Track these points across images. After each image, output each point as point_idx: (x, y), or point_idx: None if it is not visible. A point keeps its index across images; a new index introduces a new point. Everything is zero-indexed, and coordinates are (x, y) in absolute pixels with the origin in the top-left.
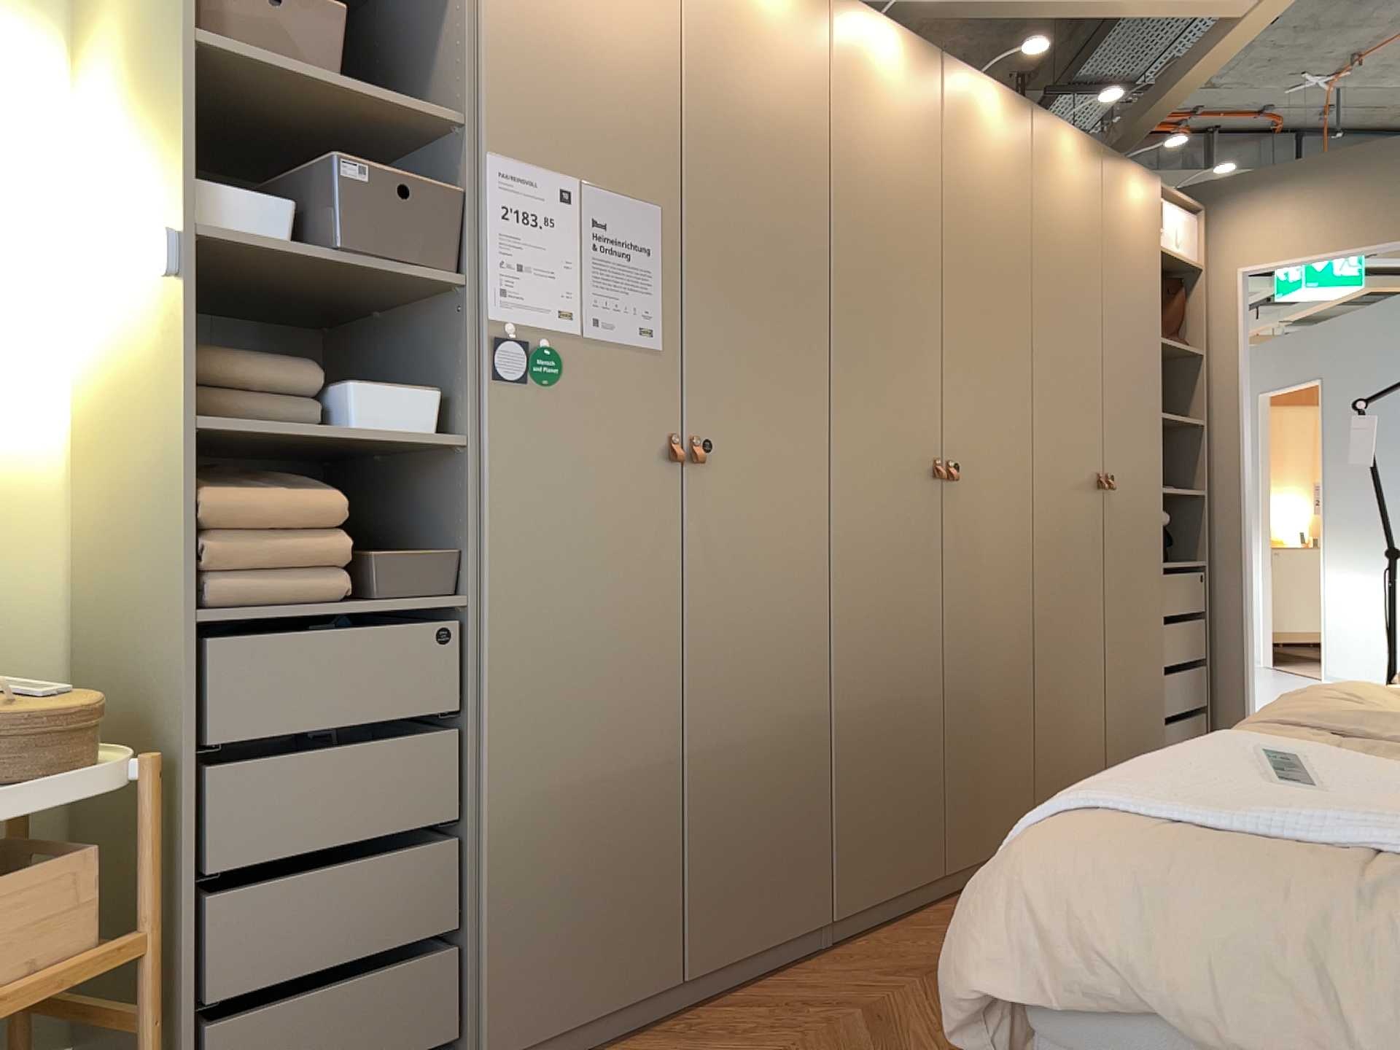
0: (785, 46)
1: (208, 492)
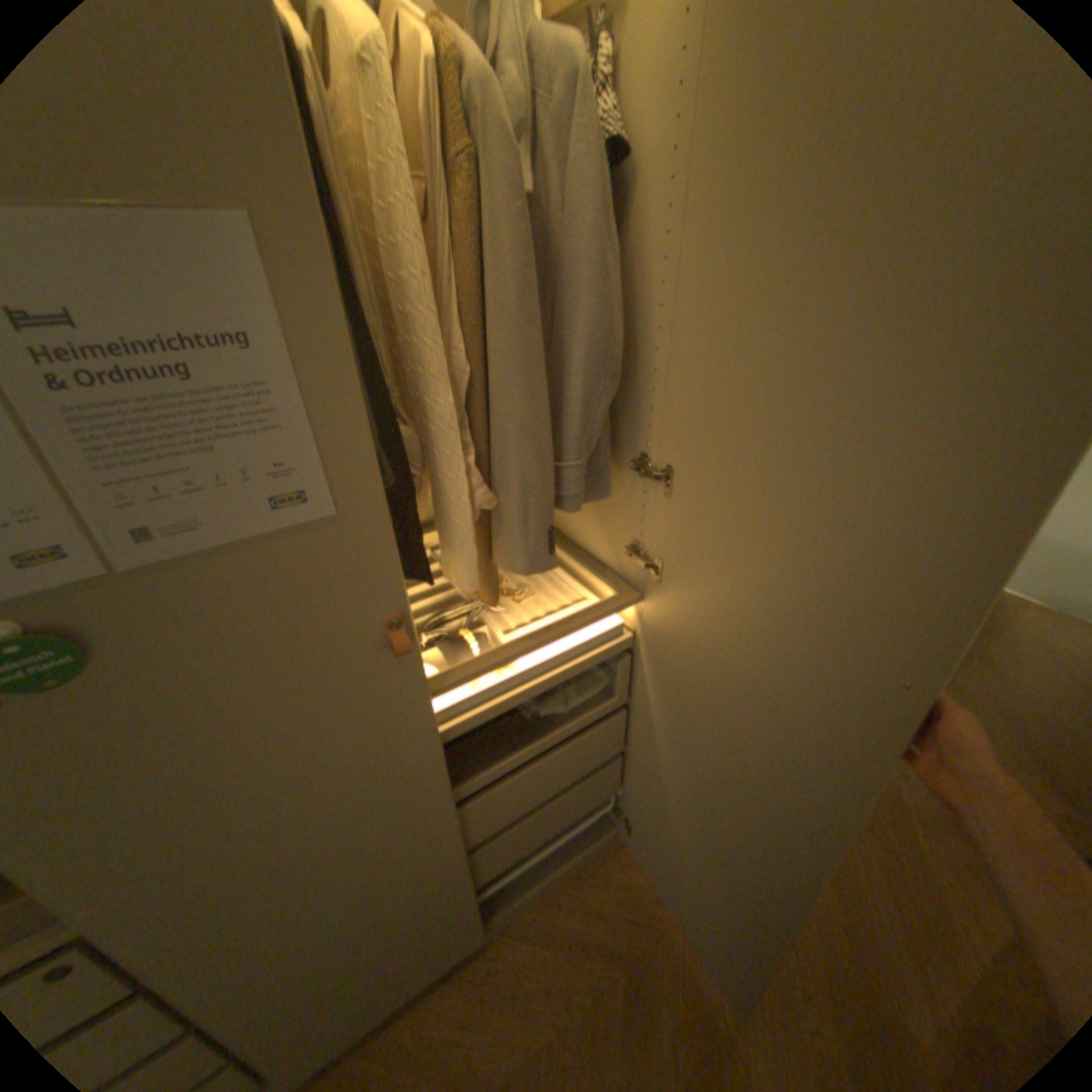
0: None
1: None
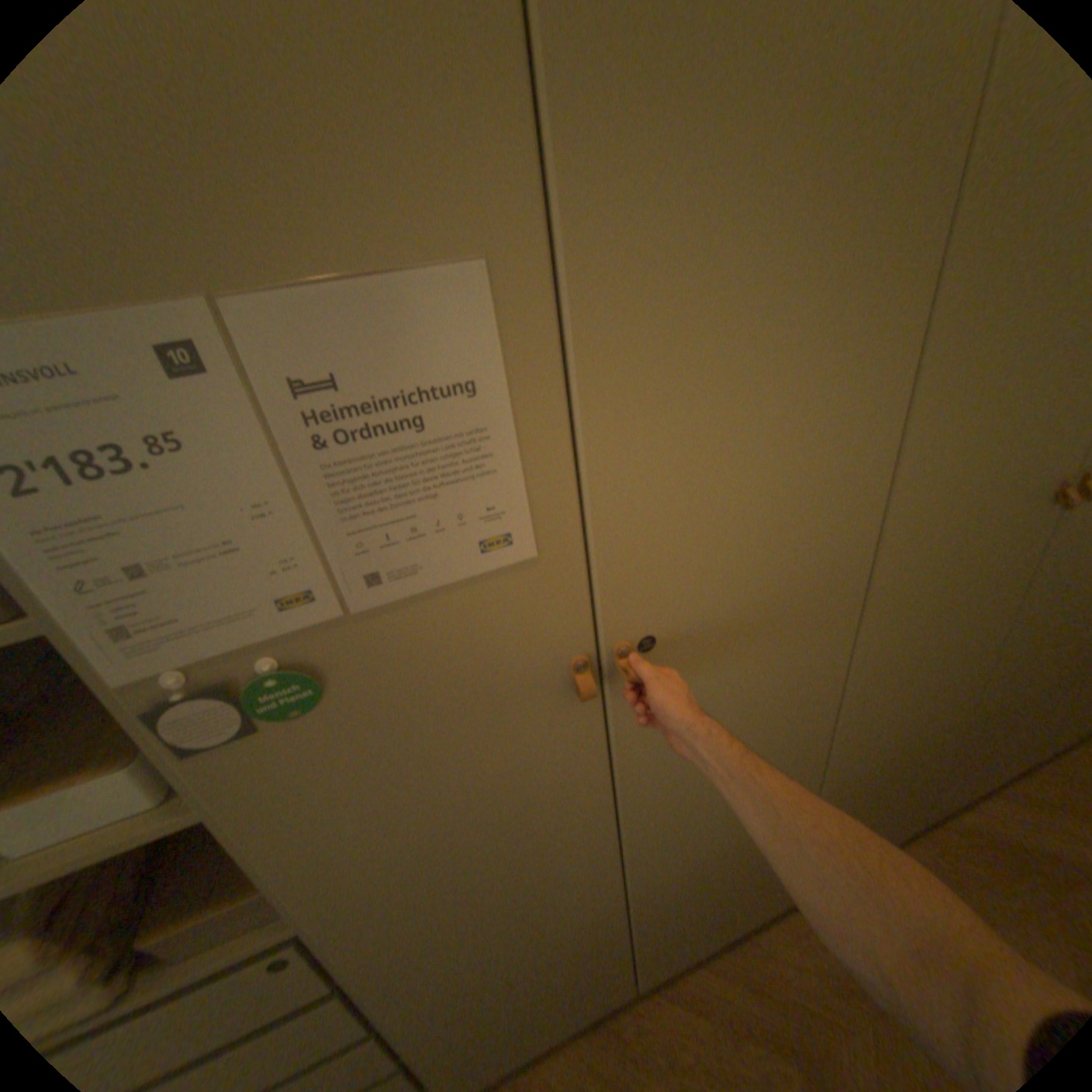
0: None
1: None
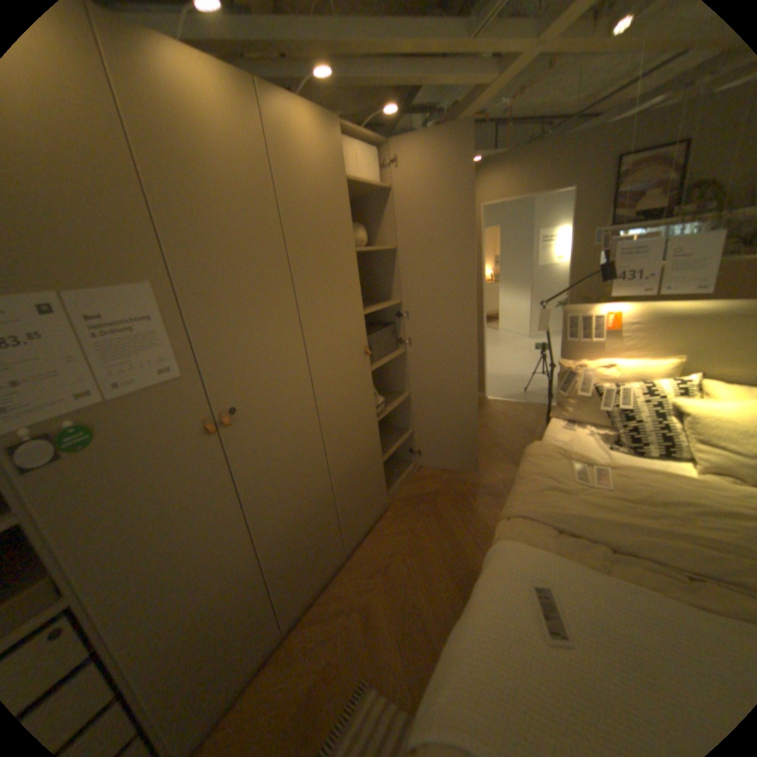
0: (235, 131)
1: None
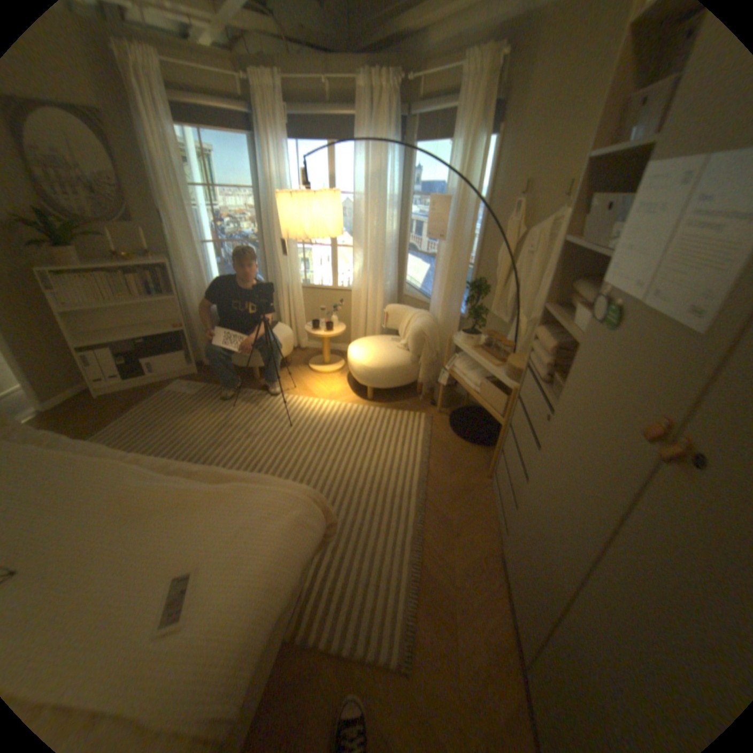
0: None
1: (545, 329)
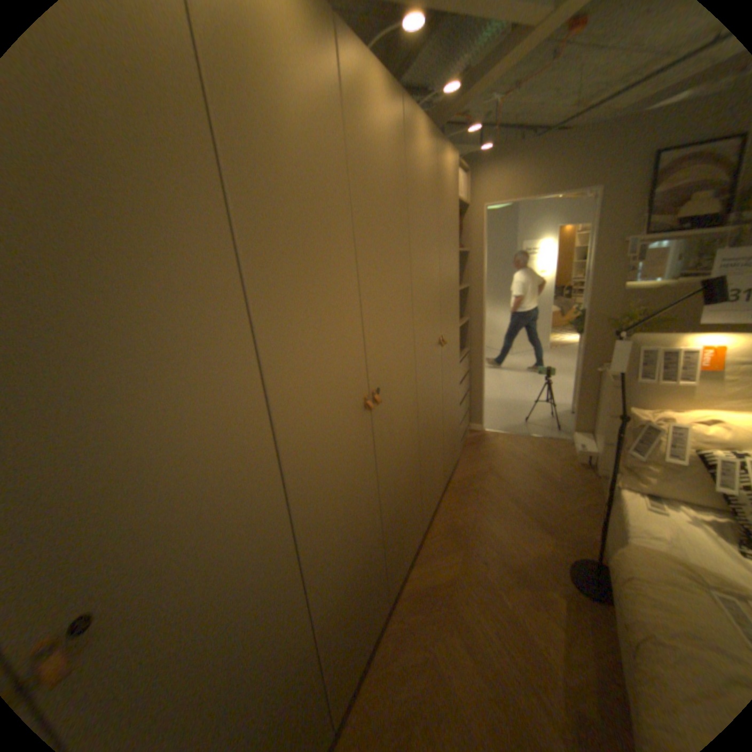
0: None
1: None
